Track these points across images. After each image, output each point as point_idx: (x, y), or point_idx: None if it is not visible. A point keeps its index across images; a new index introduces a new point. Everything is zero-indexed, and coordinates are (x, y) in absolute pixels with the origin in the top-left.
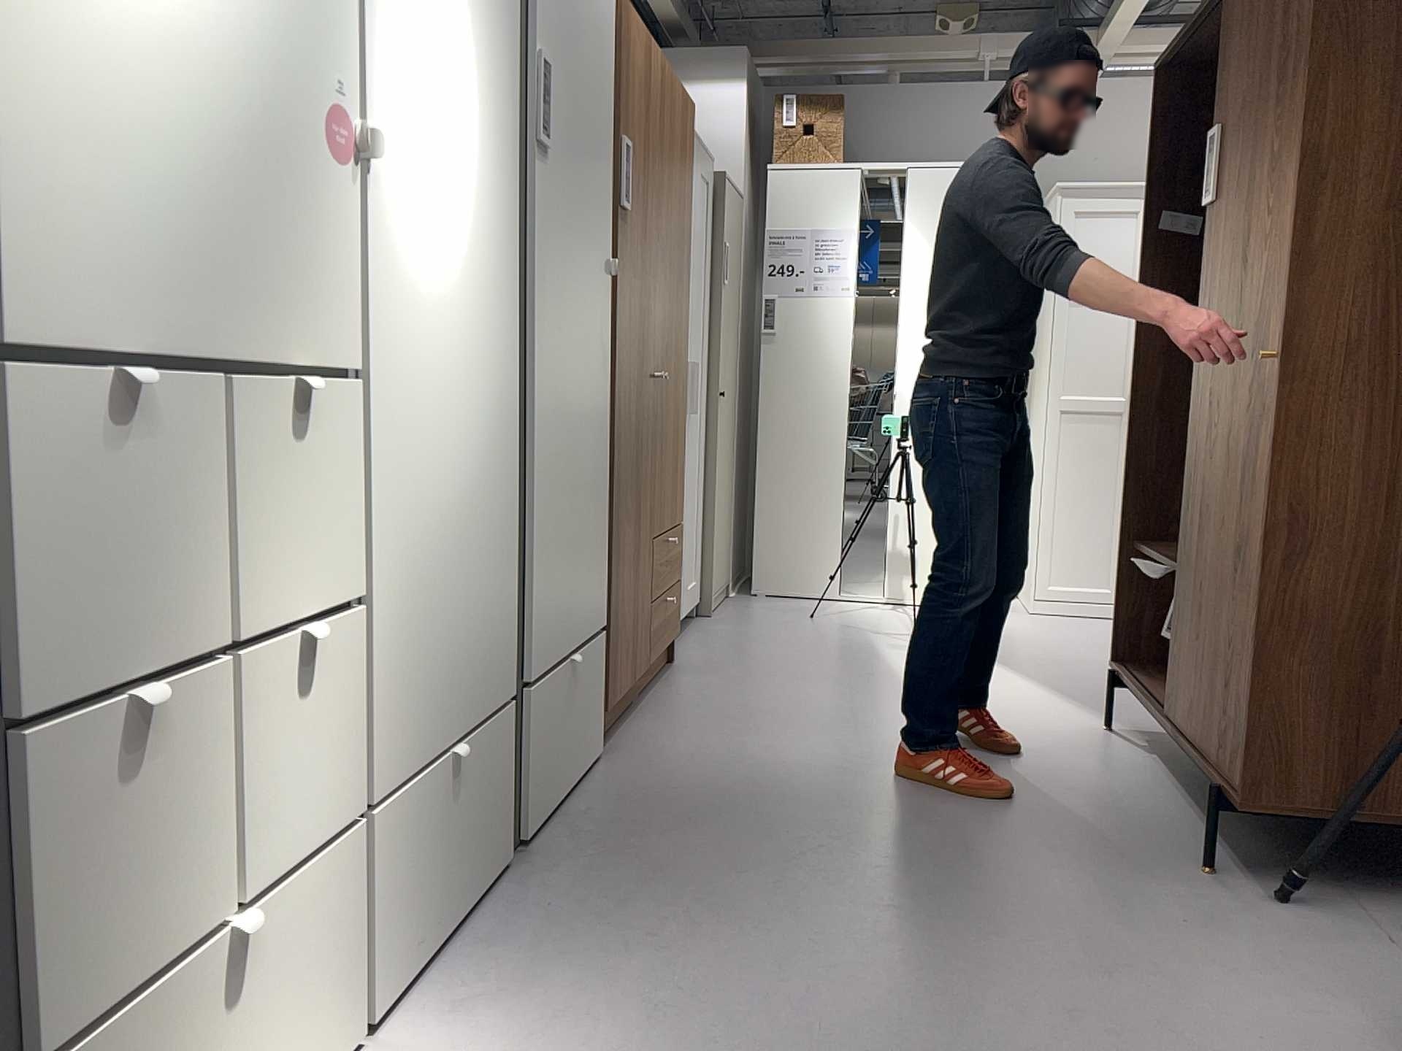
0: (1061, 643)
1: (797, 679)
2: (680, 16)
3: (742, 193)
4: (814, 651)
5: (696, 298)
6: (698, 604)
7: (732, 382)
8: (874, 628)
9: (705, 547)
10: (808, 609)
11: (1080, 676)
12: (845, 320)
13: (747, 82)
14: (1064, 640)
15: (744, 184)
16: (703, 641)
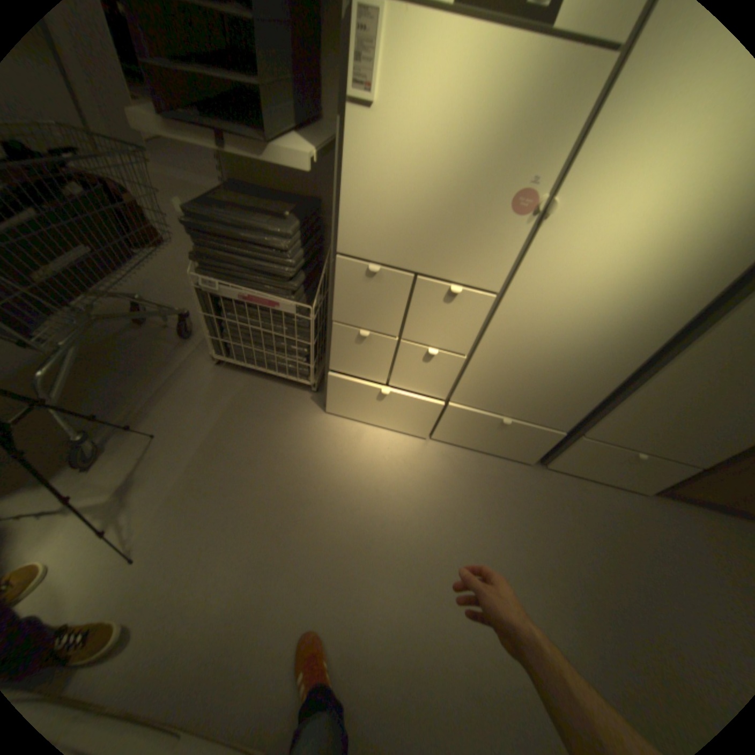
0: None
1: None
2: None
3: None
4: None
5: None
6: None
7: None
8: None
9: None
10: None
11: None
12: None
13: None
14: None
15: None
16: None
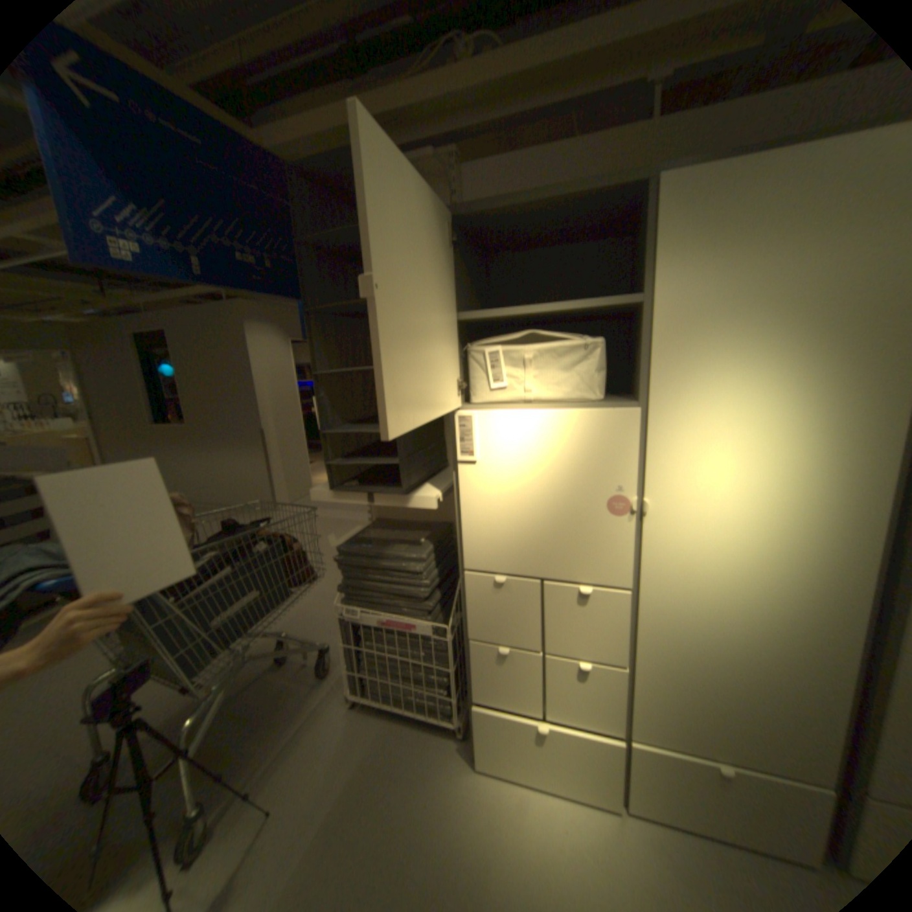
0: None
1: None
2: None
3: None
4: None
5: None
6: None
7: None
8: None
9: None
10: None
11: None
12: None
13: None
14: None
15: None
16: None
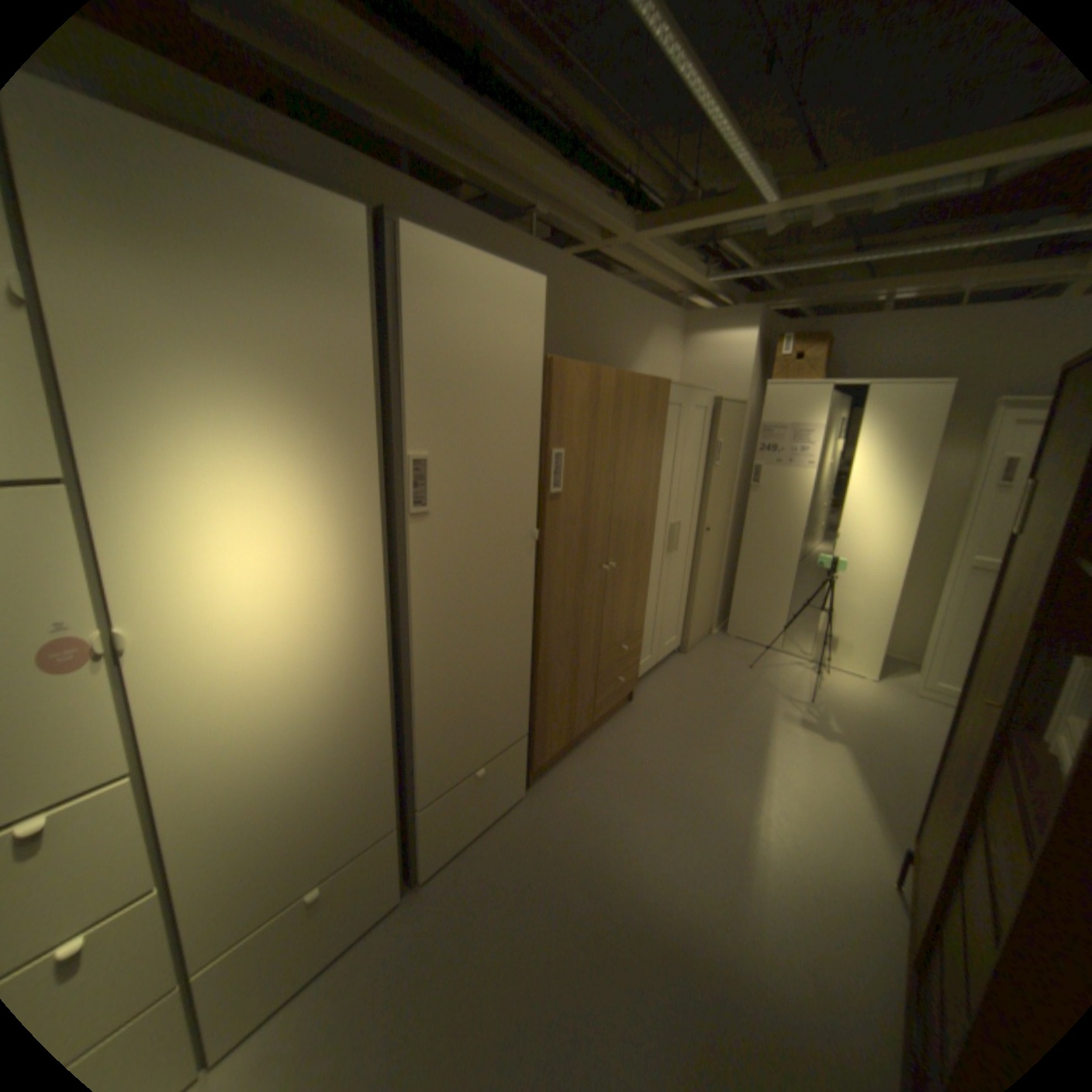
0: (925, 742)
1: (697, 738)
2: (722, 286)
3: (747, 399)
4: (728, 707)
5: (683, 485)
6: (678, 647)
7: (723, 518)
8: (787, 688)
9: (687, 616)
10: (753, 657)
11: (917, 795)
12: (807, 484)
13: (759, 327)
14: (930, 740)
15: (749, 394)
16: (666, 680)
